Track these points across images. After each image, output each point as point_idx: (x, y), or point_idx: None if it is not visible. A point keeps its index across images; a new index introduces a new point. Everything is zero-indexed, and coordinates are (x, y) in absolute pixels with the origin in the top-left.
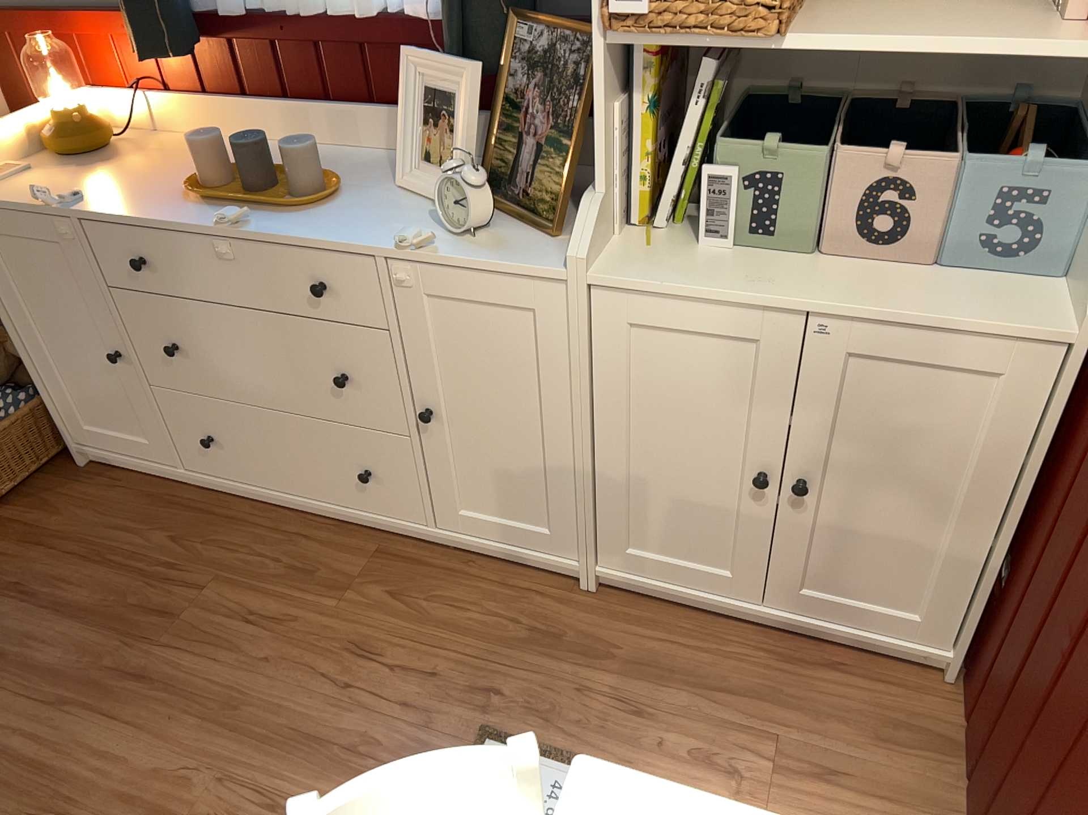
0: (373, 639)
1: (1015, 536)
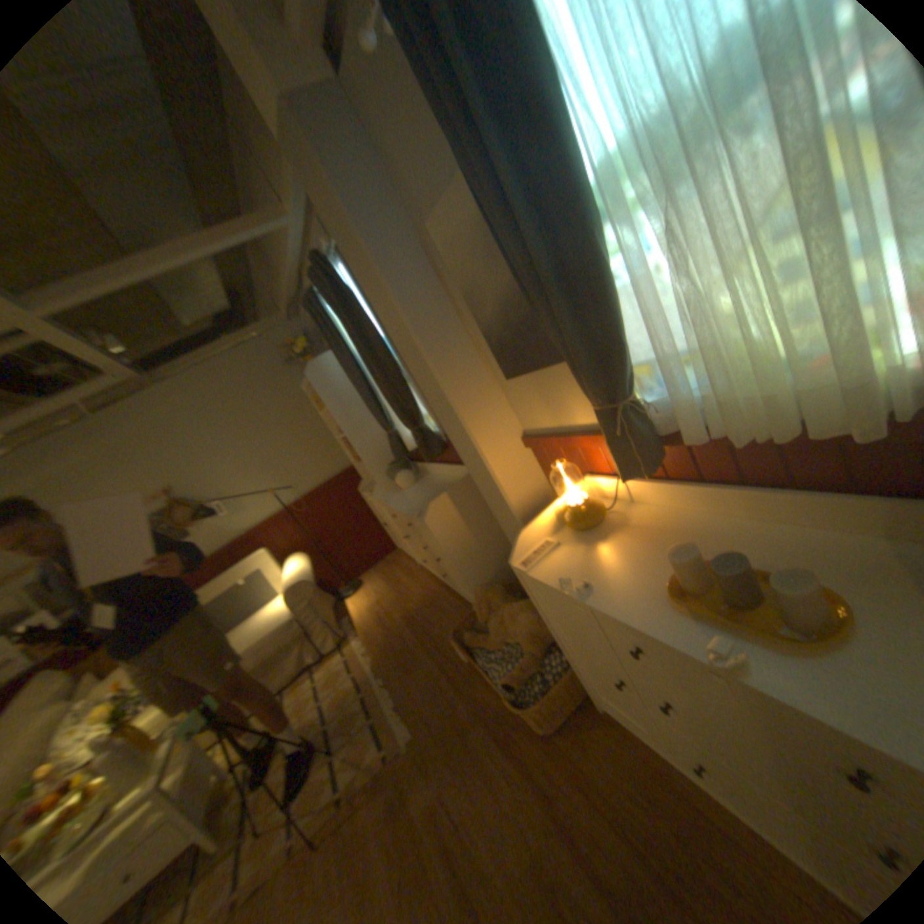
0: None
1: None
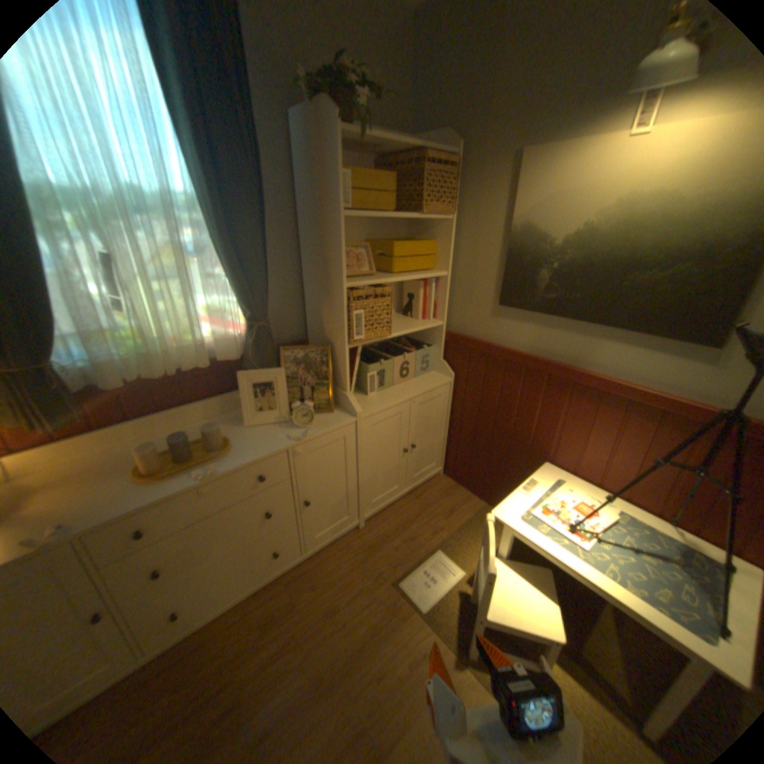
0: (329, 609)
1: (450, 429)
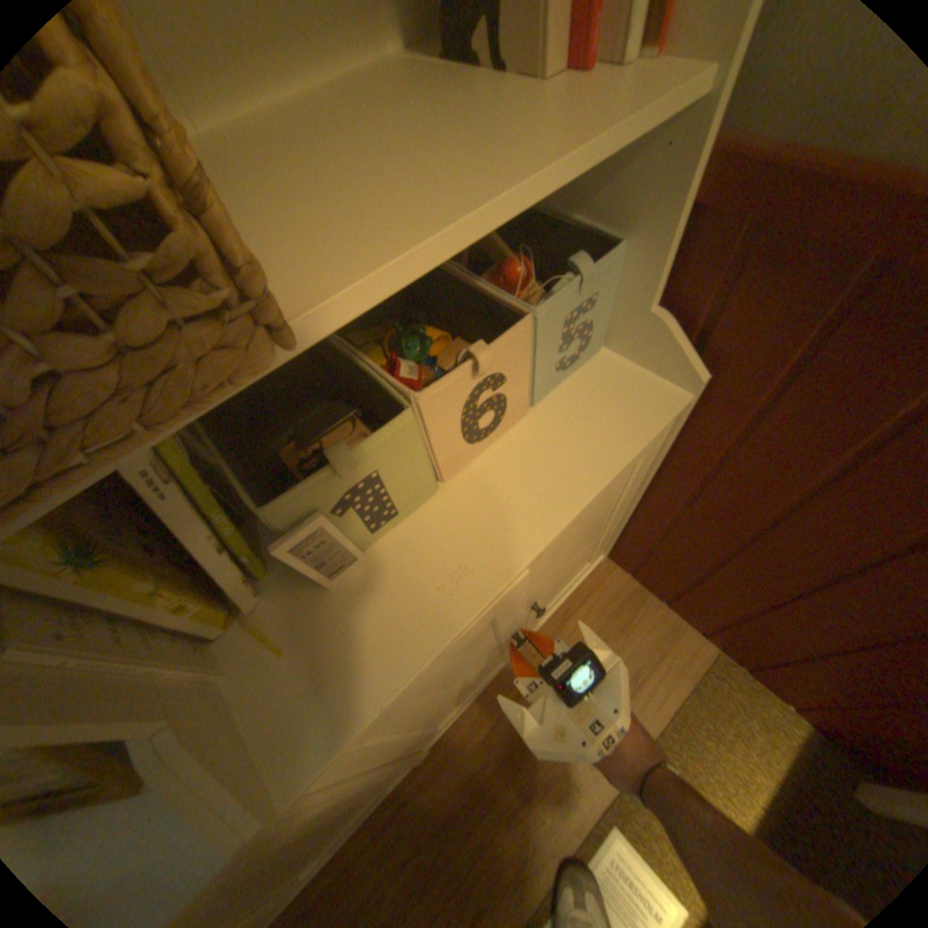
0: None
1: (645, 501)
